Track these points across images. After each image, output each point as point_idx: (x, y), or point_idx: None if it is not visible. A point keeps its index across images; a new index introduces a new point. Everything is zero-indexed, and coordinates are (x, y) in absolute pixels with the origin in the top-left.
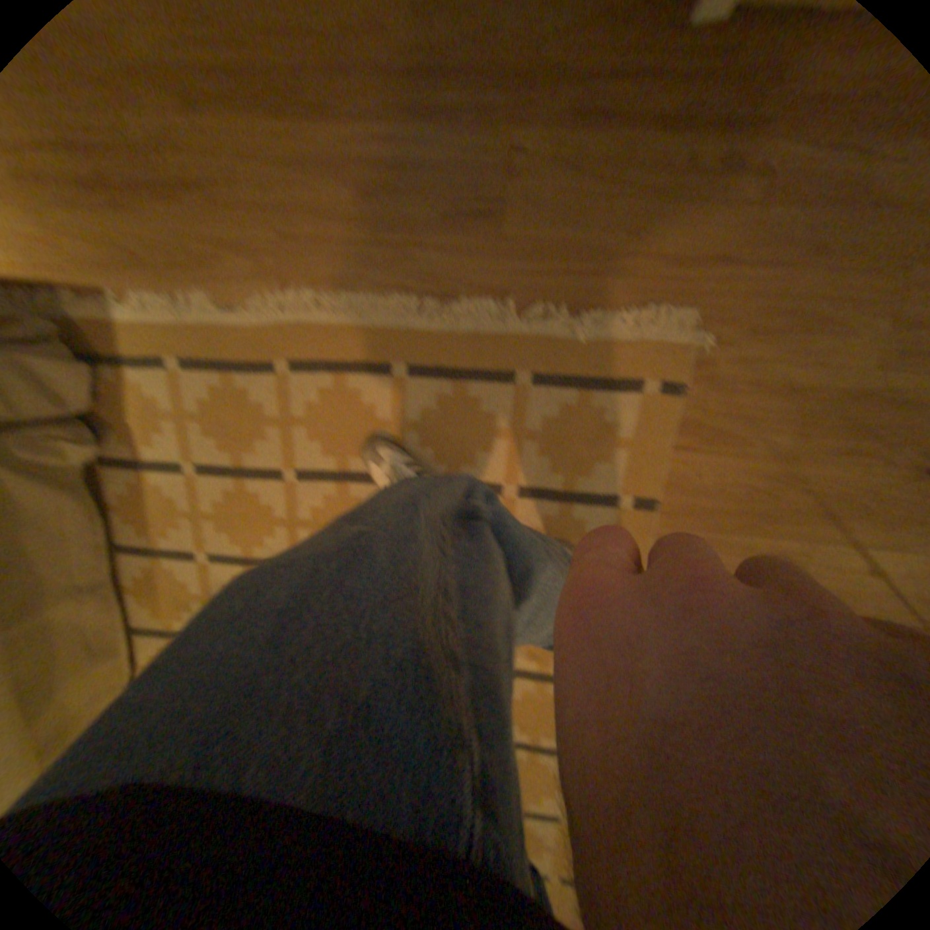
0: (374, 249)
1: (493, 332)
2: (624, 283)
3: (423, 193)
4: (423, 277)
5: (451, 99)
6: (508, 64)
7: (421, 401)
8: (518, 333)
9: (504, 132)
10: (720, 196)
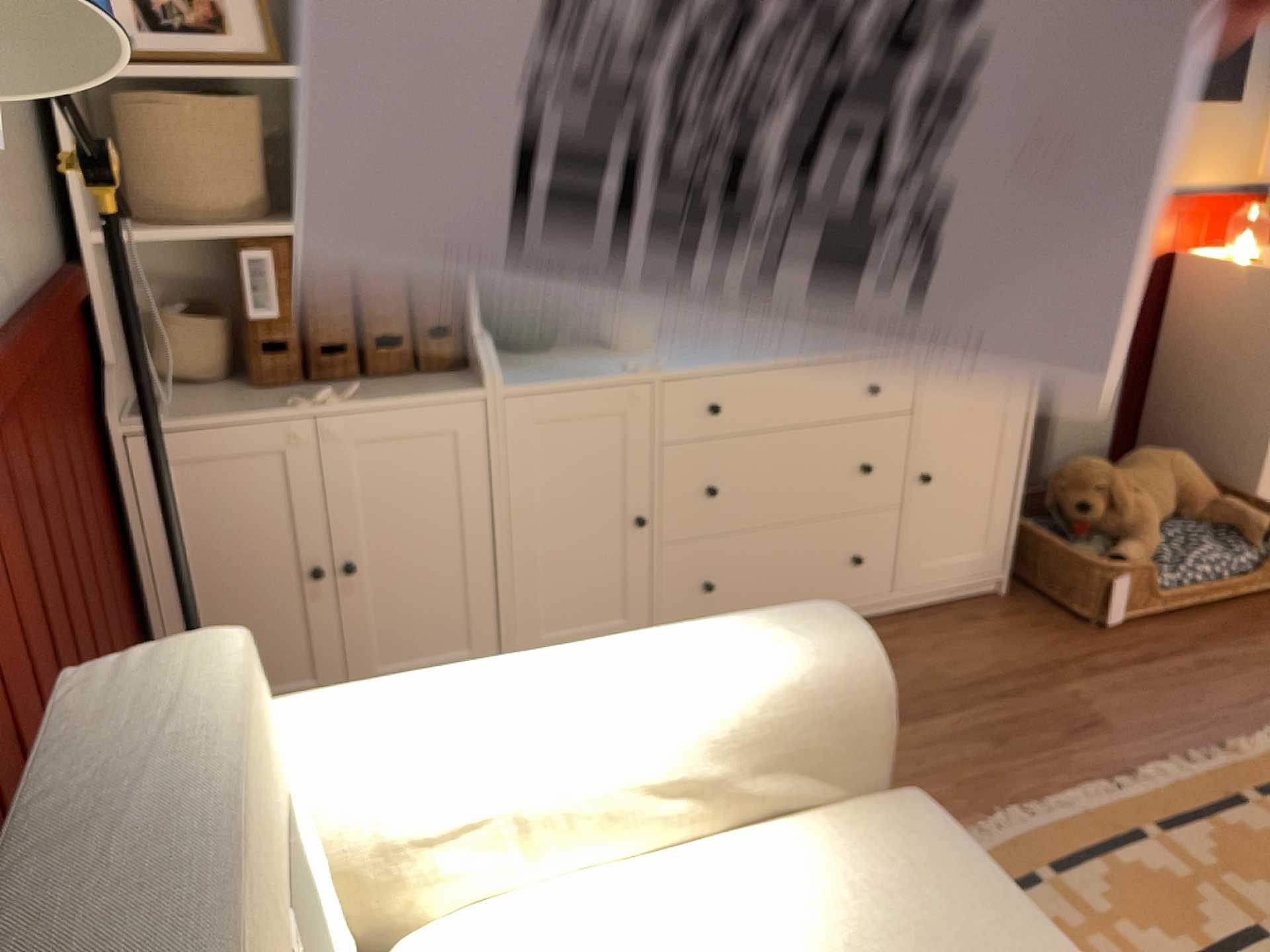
0: (1041, 771)
1: (1193, 781)
2: (1234, 727)
3: (1043, 731)
4: (1097, 773)
5: (1012, 689)
6: (1029, 669)
7: (1206, 853)
8: (1211, 775)
9: (1061, 691)
10: (1221, 677)
